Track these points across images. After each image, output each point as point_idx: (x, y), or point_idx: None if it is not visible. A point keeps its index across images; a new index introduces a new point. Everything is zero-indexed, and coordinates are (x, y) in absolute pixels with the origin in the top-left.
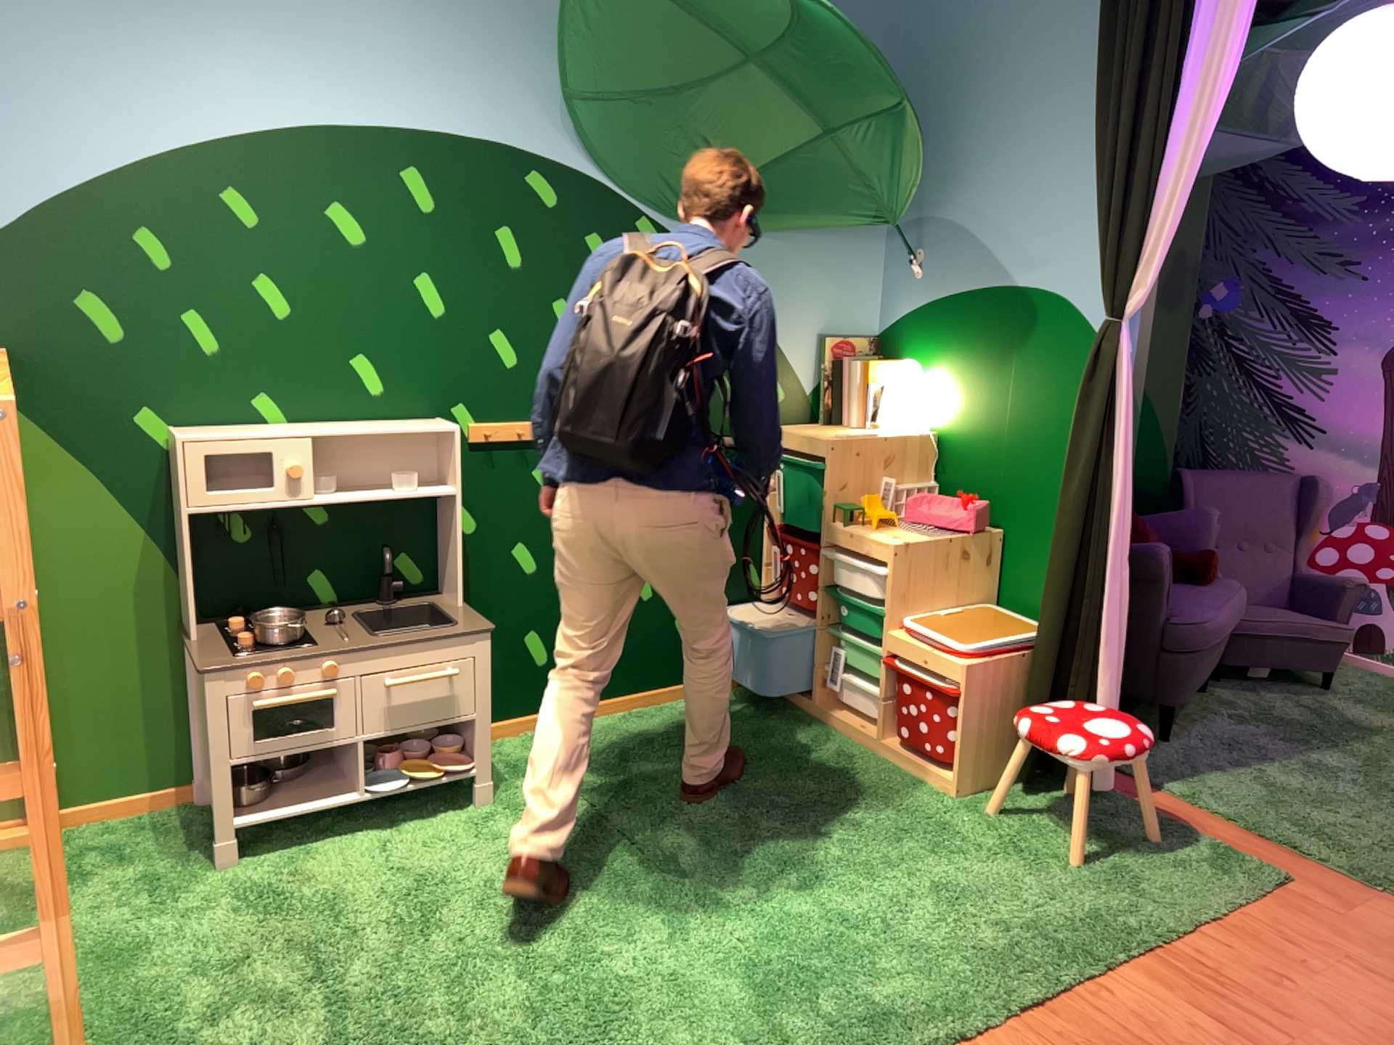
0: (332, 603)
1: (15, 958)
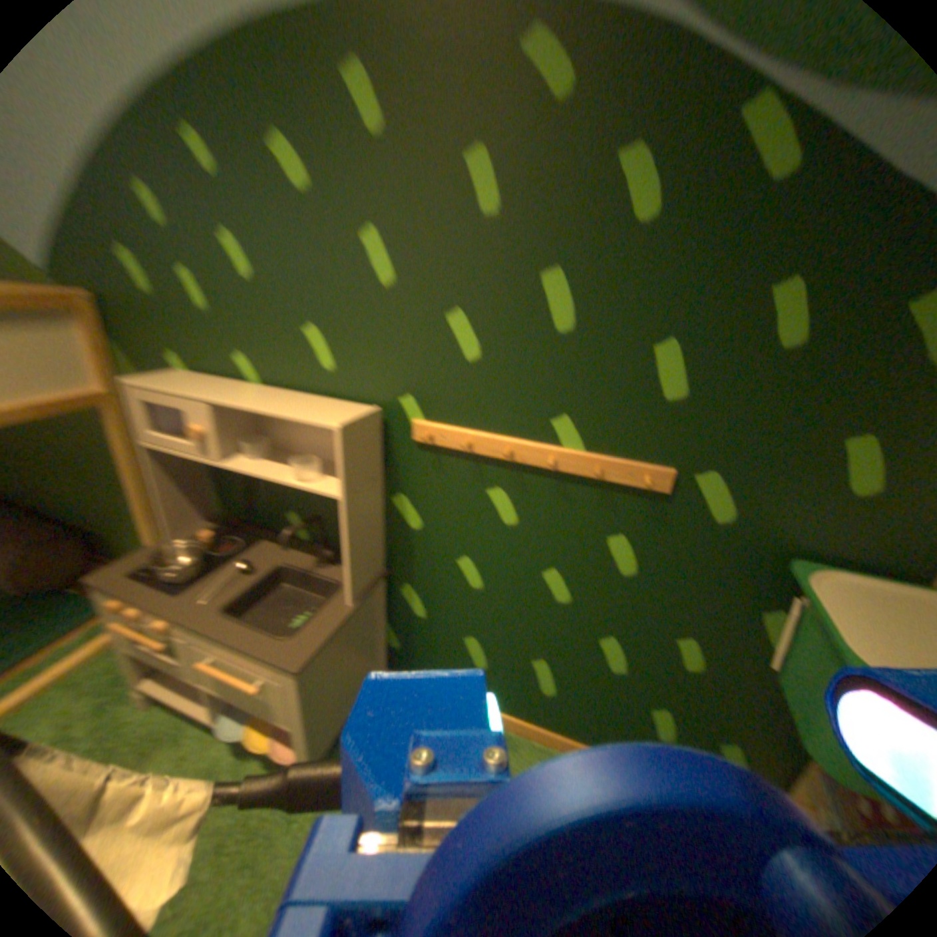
0: (301, 538)
1: None
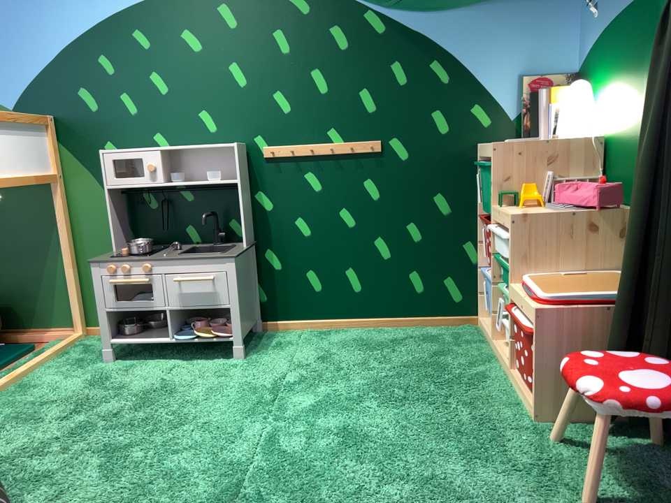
0: (193, 243)
1: None
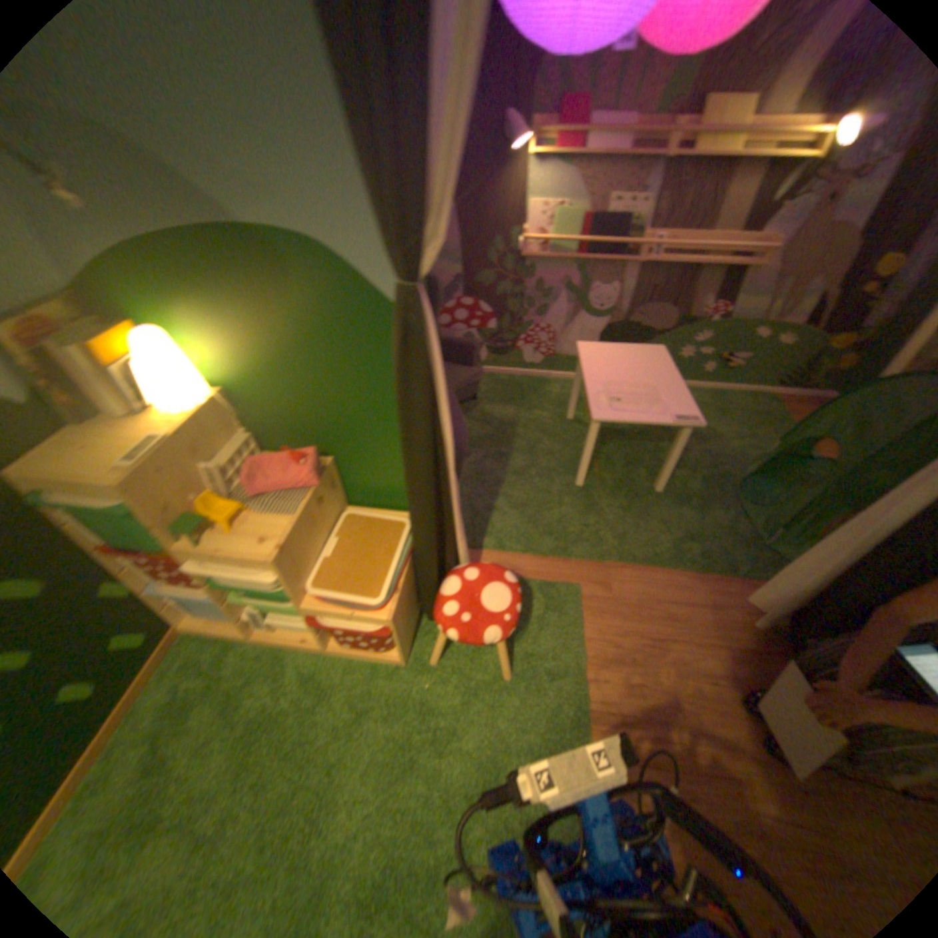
0: None
1: None
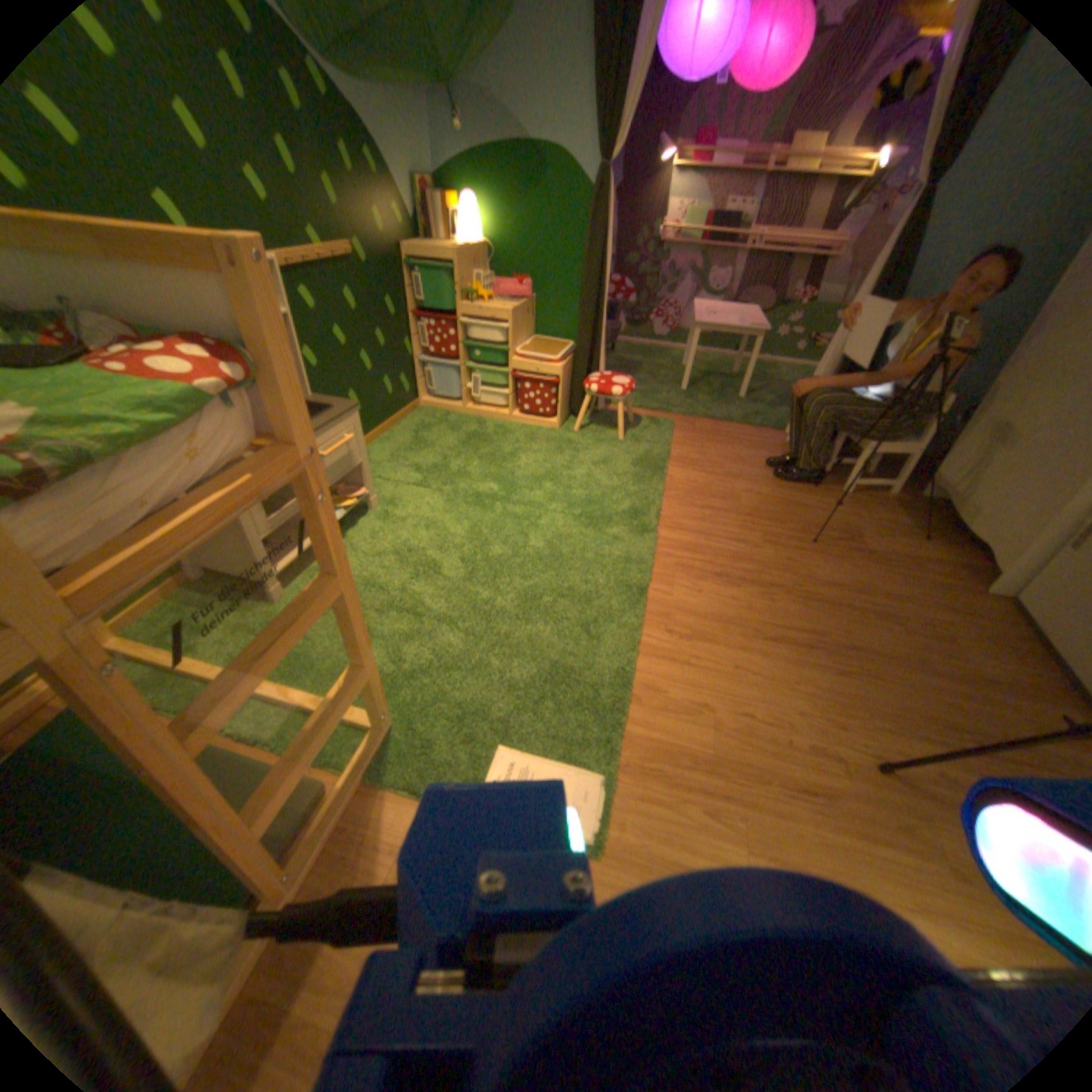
0: None
1: (341, 699)
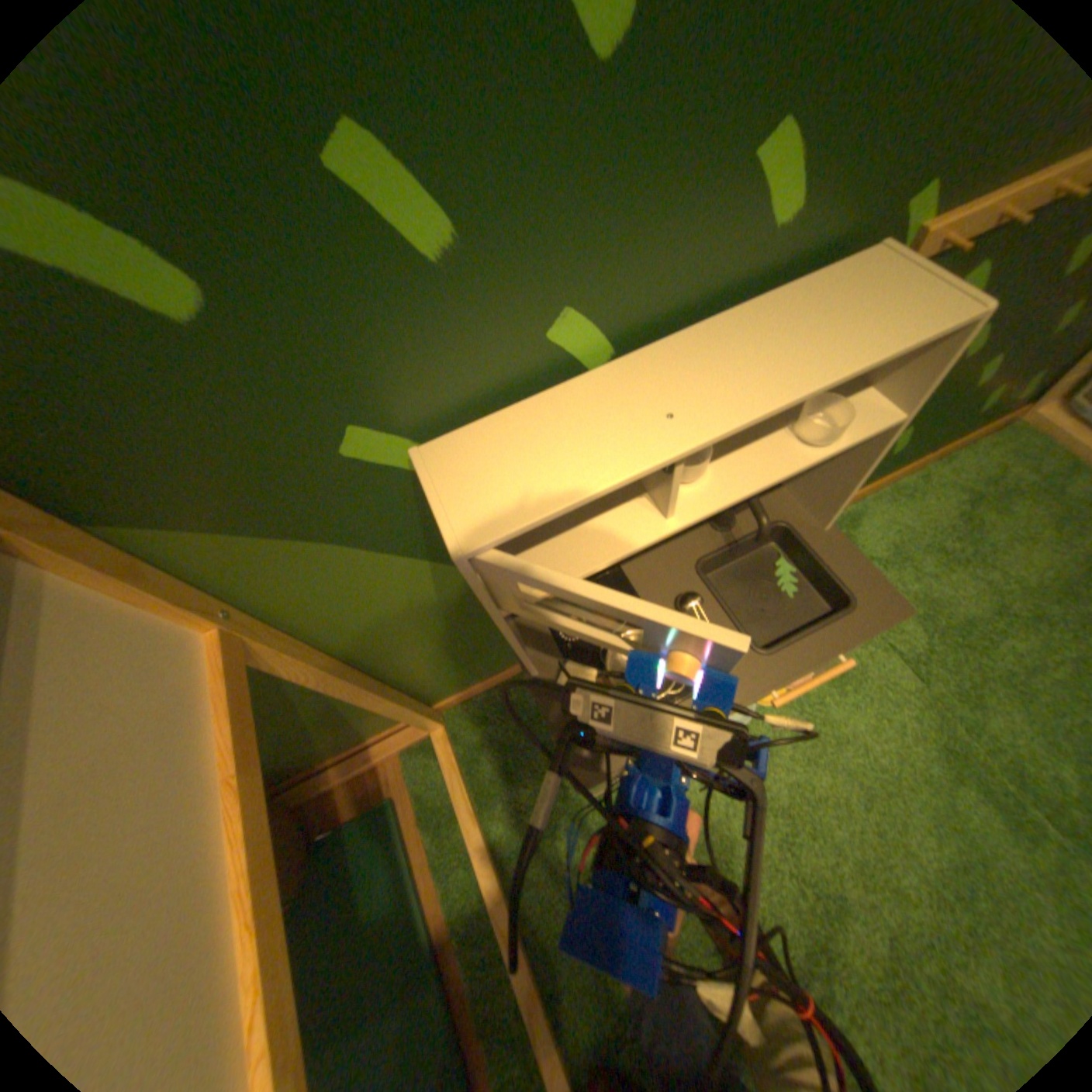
0: None
1: None
